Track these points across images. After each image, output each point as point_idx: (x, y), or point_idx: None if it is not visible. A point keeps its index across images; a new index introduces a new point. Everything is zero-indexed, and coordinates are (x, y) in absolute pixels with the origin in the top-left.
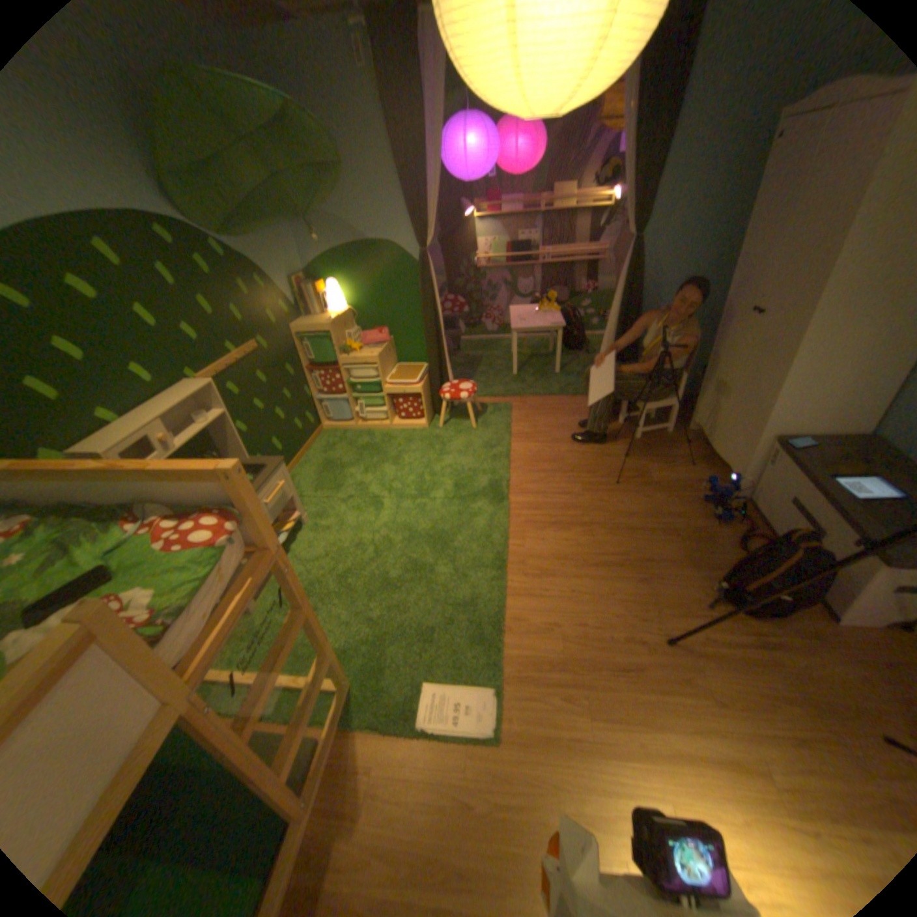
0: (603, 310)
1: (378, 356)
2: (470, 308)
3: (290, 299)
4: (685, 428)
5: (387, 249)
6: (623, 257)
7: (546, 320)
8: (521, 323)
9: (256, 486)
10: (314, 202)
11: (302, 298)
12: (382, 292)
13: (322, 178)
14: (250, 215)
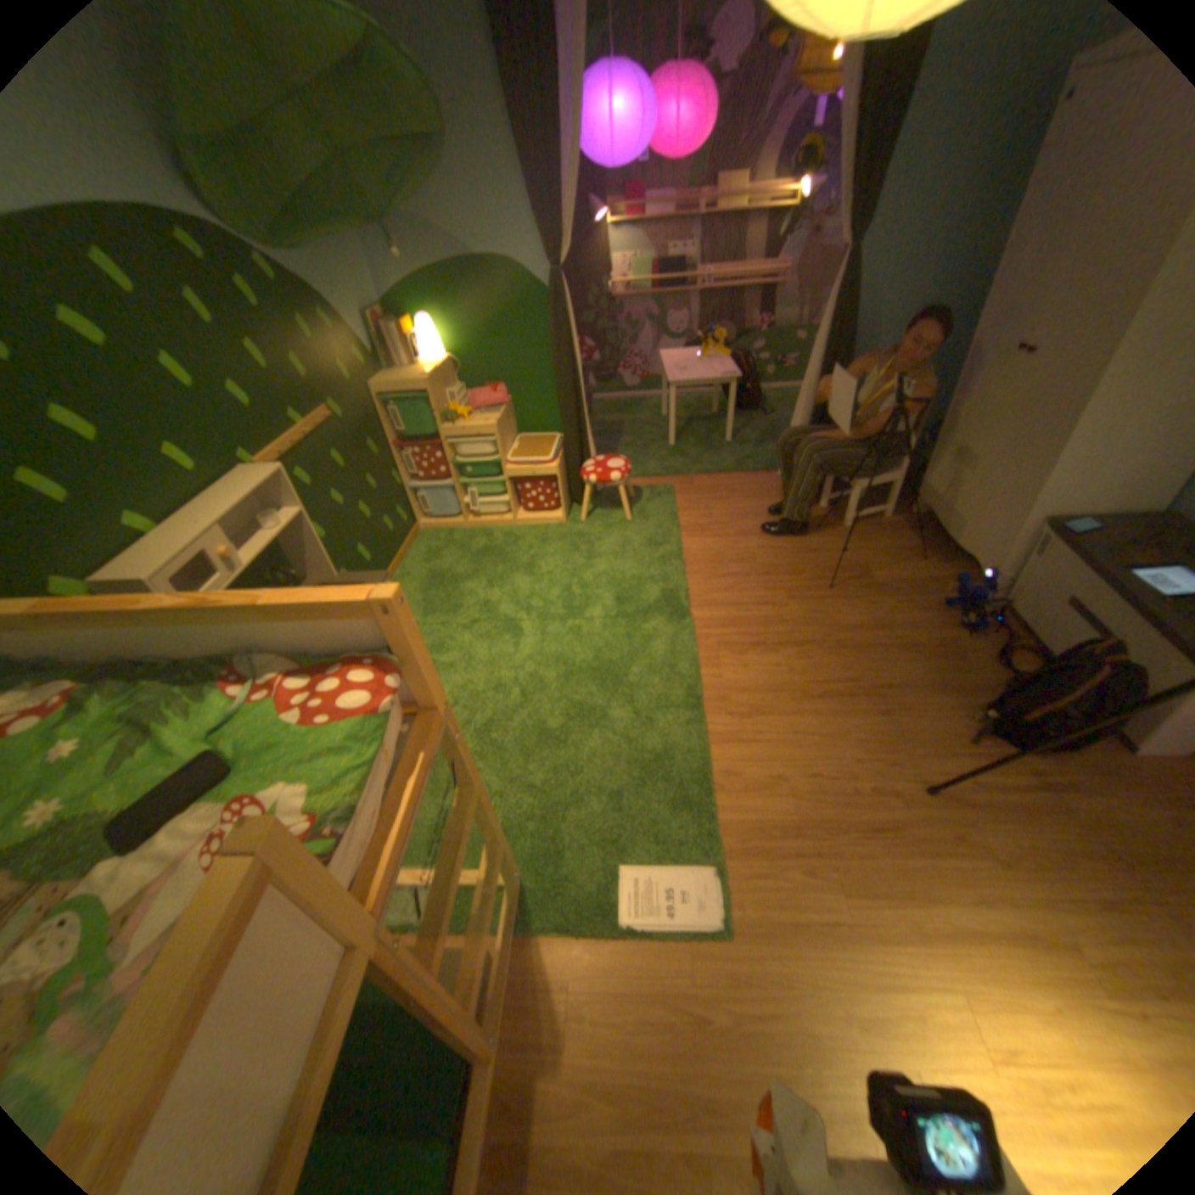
0: (781, 354)
1: (497, 424)
2: (602, 354)
3: (366, 344)
4: (906, 511)
5: (502, 268)
6: (809, 279)
7: (714, 369)
8: (680, 374)
9: None
10: (393, 198)
11: (382, 342)
12: (494, 332)
13: (412, 159)
14: (306, 216)
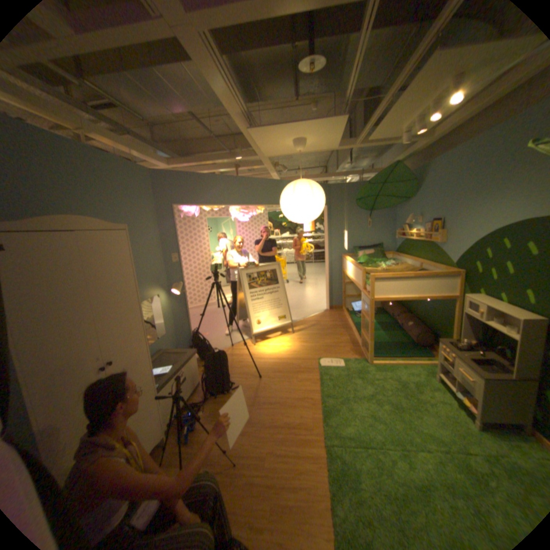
0: None
1: None
2: None
3: None
4: None
5: None
6: None
7: None
8: None
9: (465, 361)
10: None
11: None
12: None
13: None
14: None
